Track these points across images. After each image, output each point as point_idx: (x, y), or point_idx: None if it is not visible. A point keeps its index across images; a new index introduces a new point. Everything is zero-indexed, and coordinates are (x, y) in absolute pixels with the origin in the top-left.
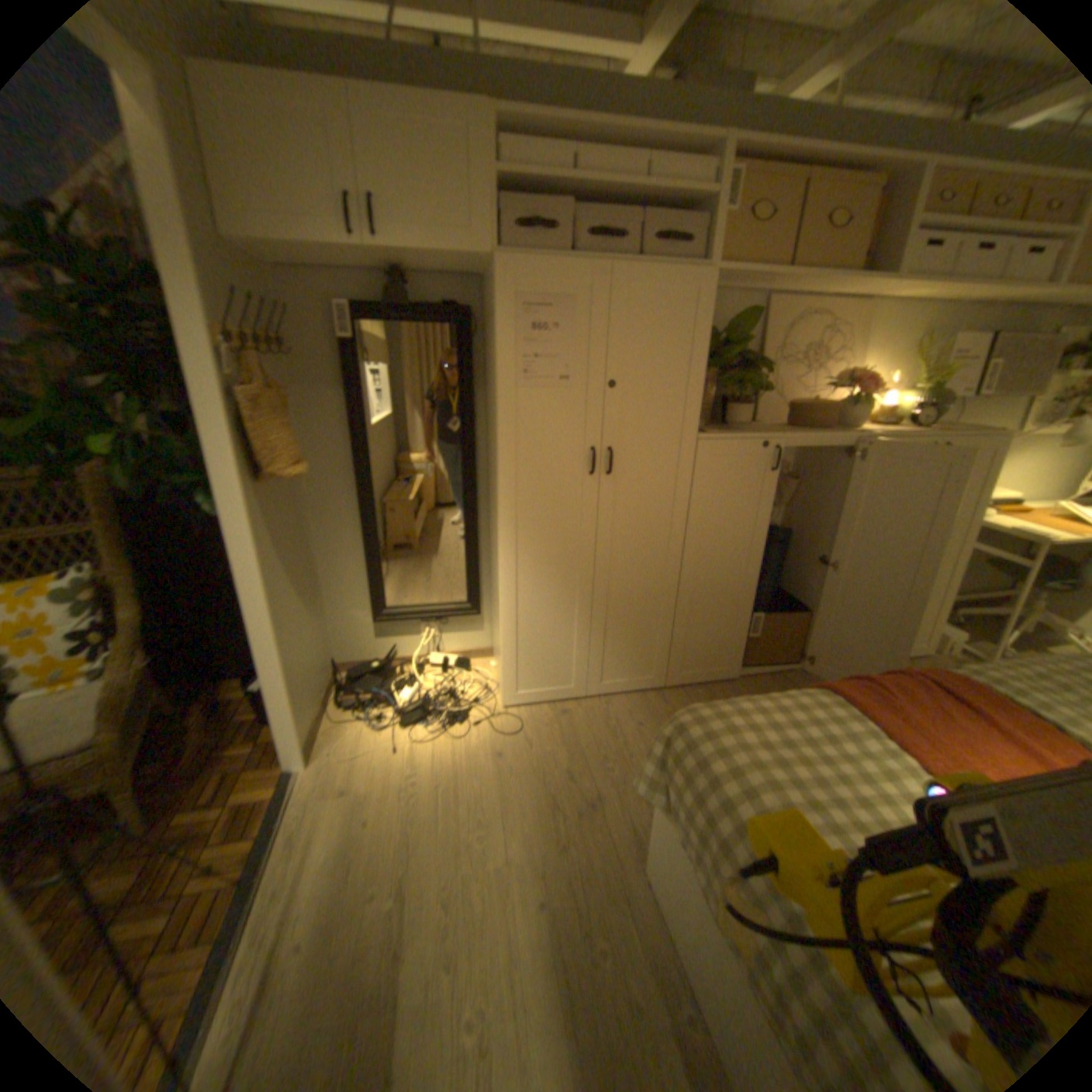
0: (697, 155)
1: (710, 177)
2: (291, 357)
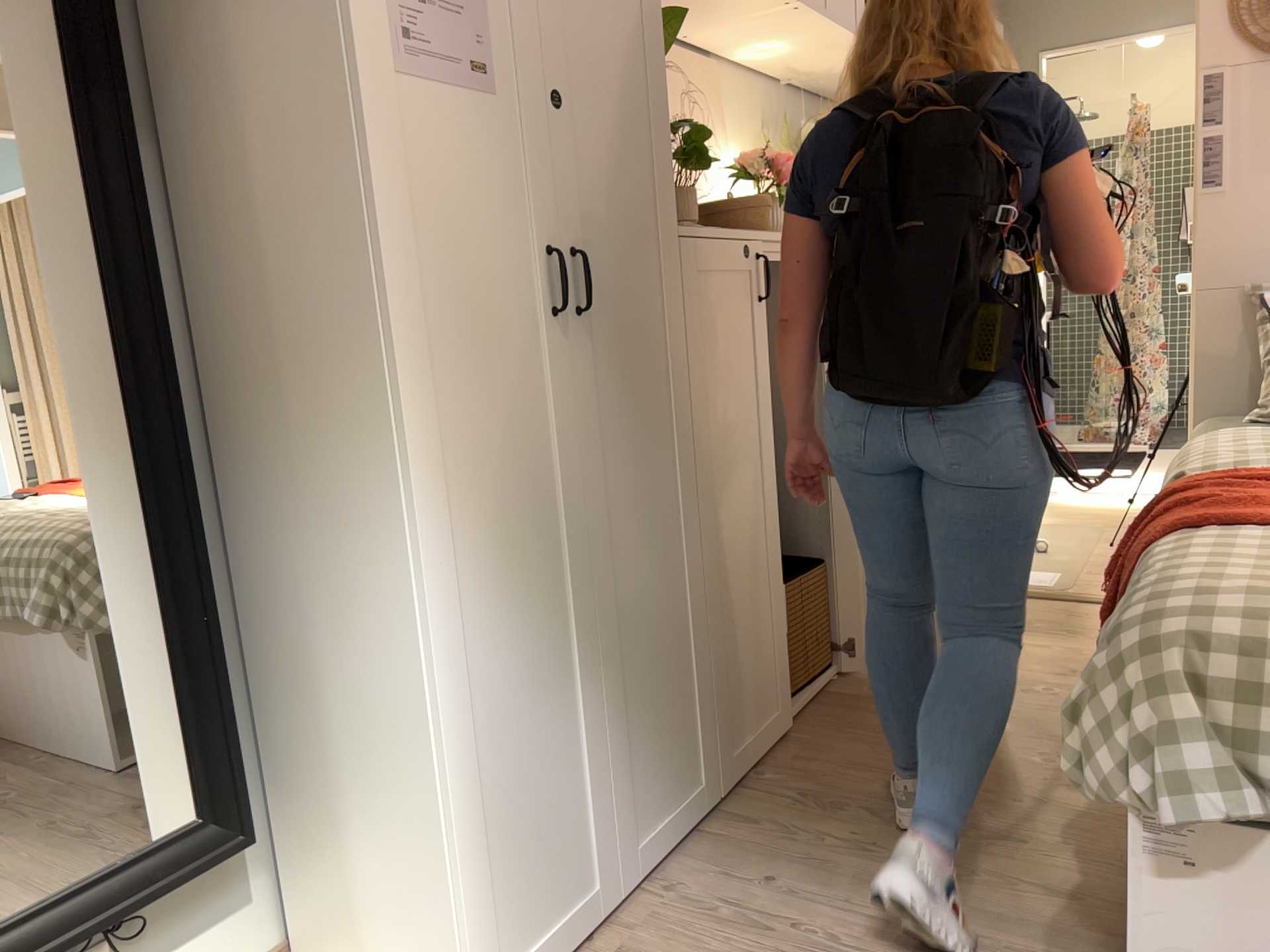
0: None
1: None
2: None
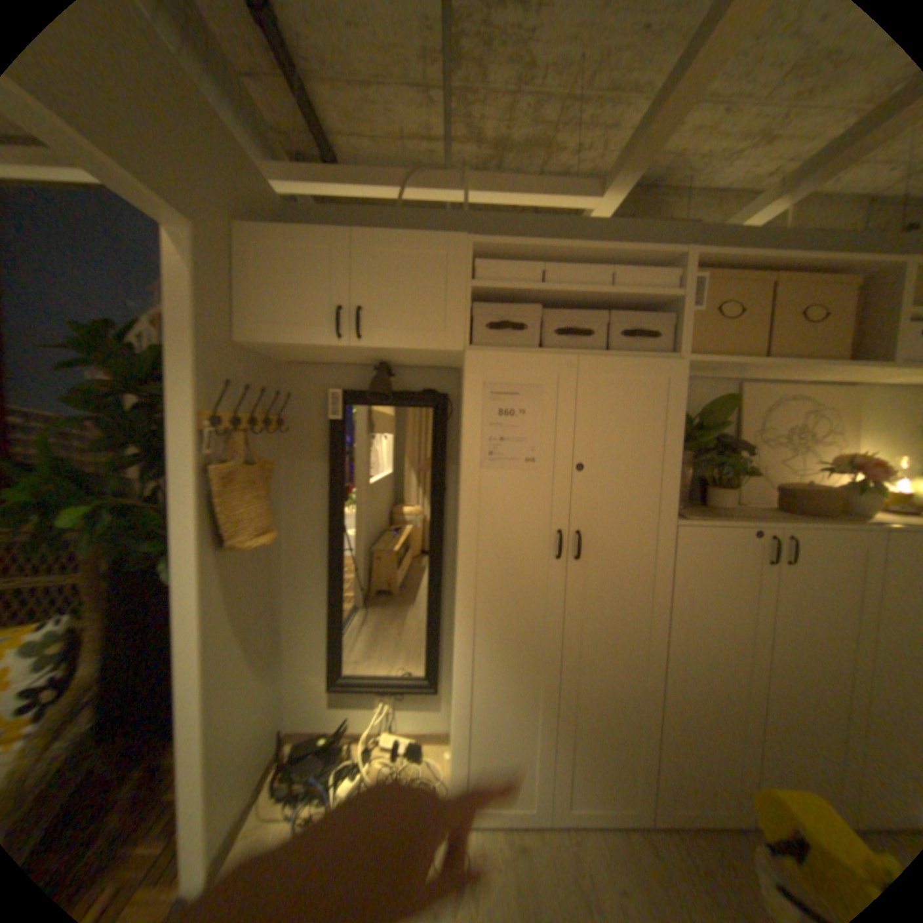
0: (658, 267)
1: (673, 283)
2: (289, 434)
